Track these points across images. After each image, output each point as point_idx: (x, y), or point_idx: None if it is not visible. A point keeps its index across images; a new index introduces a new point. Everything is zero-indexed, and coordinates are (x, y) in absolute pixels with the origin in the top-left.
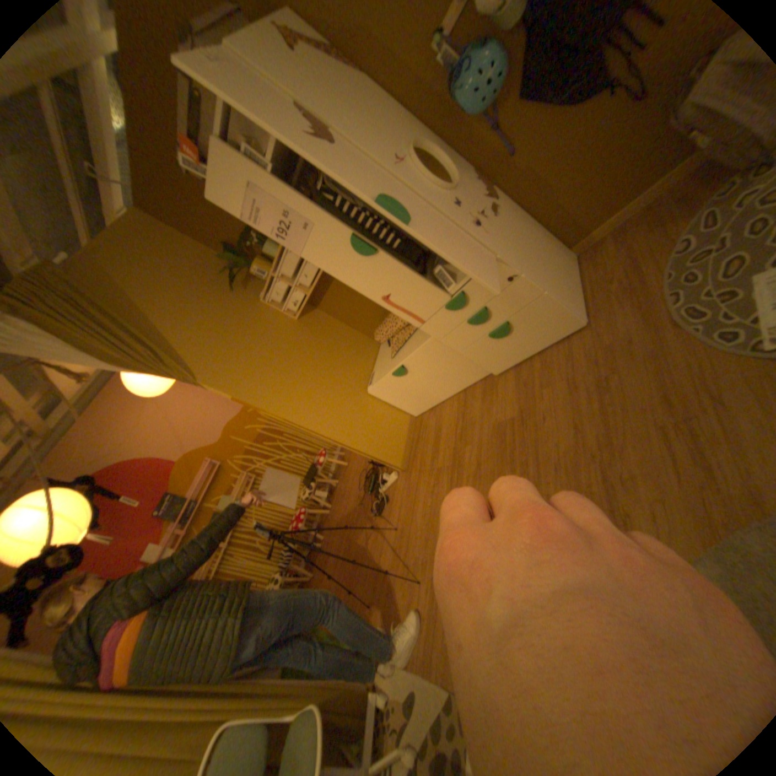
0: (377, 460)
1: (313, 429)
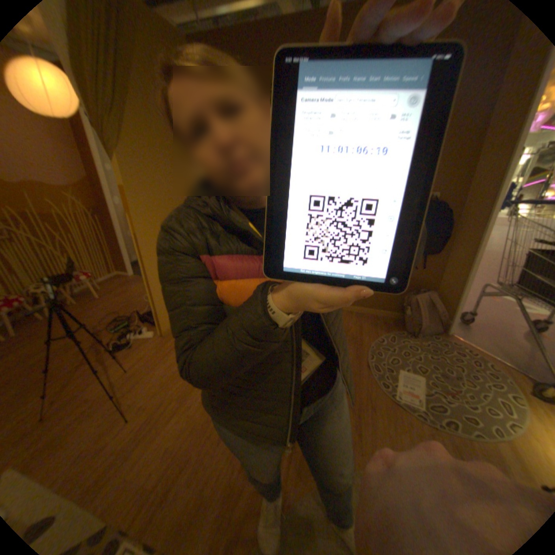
0: (153, 314)
1: (142, 258)
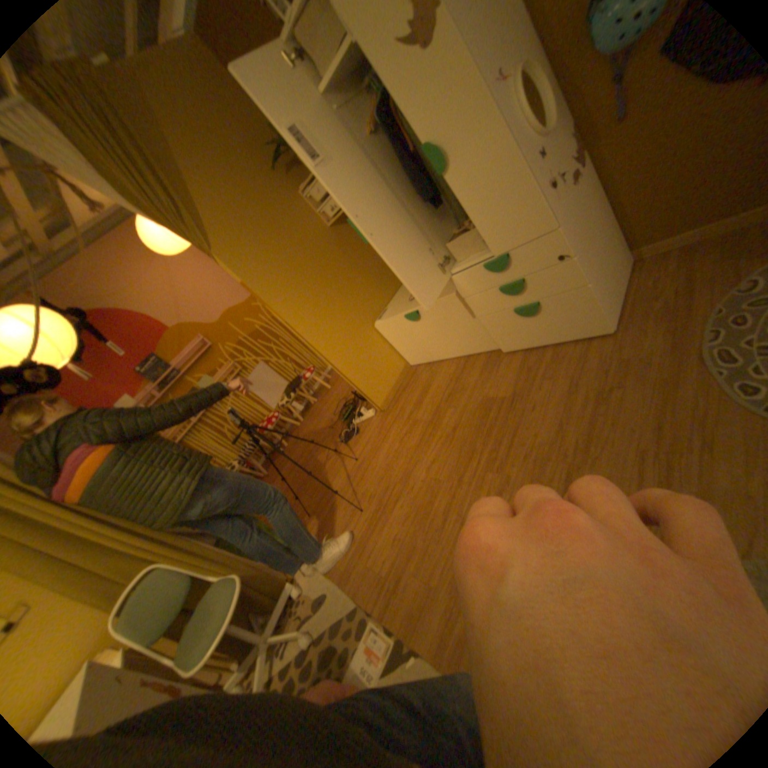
0: (361, 392)
1: (310, 342)
